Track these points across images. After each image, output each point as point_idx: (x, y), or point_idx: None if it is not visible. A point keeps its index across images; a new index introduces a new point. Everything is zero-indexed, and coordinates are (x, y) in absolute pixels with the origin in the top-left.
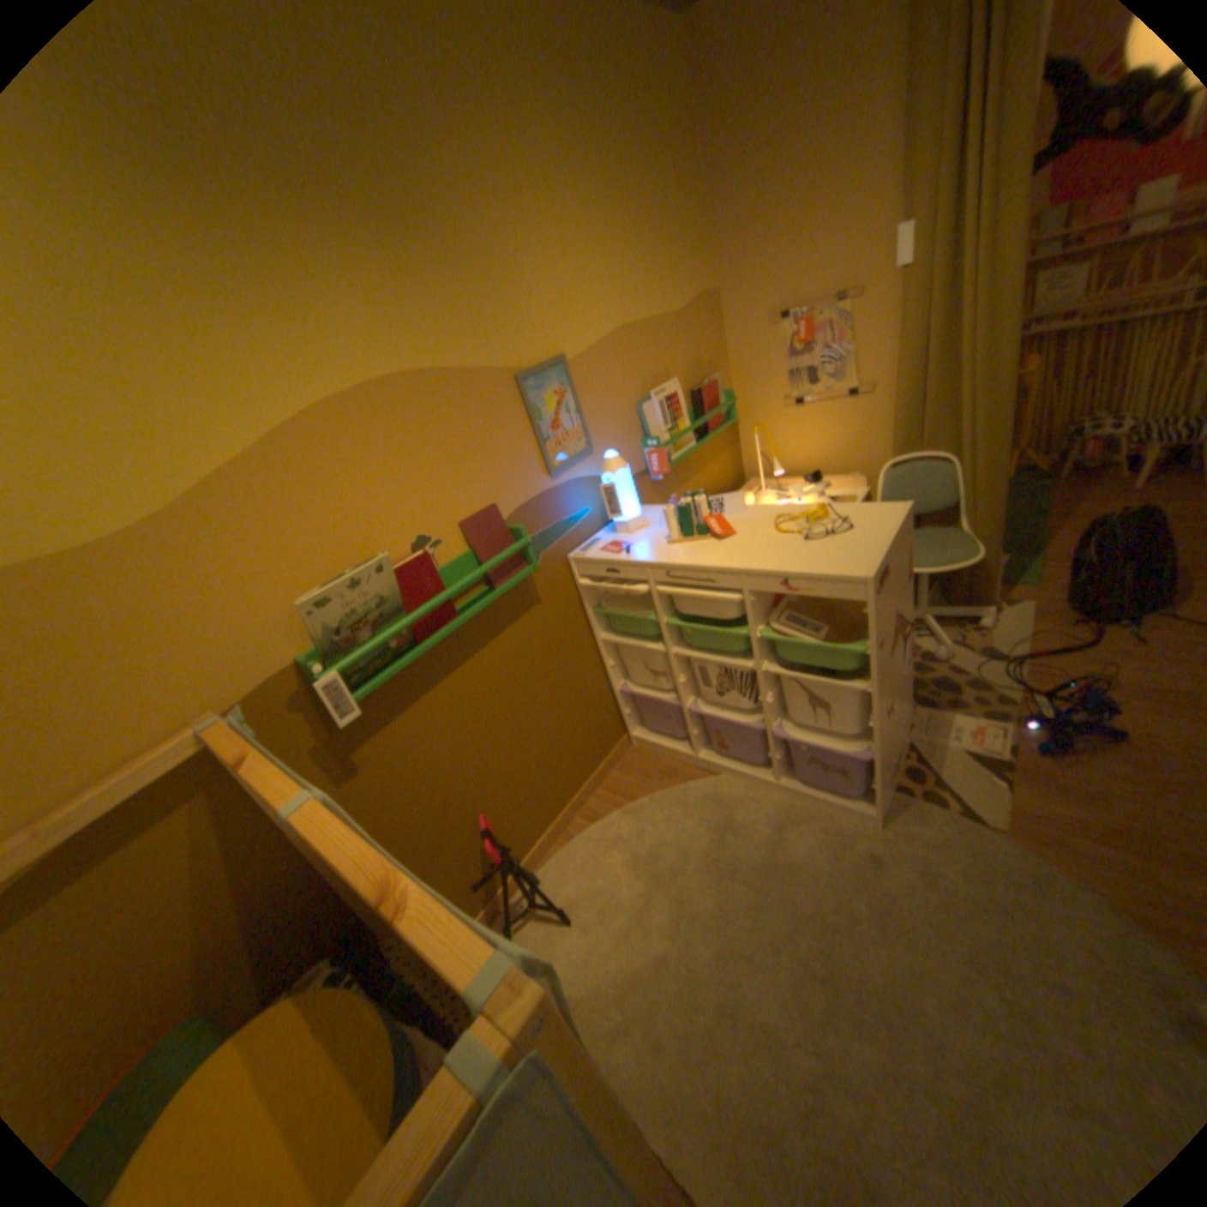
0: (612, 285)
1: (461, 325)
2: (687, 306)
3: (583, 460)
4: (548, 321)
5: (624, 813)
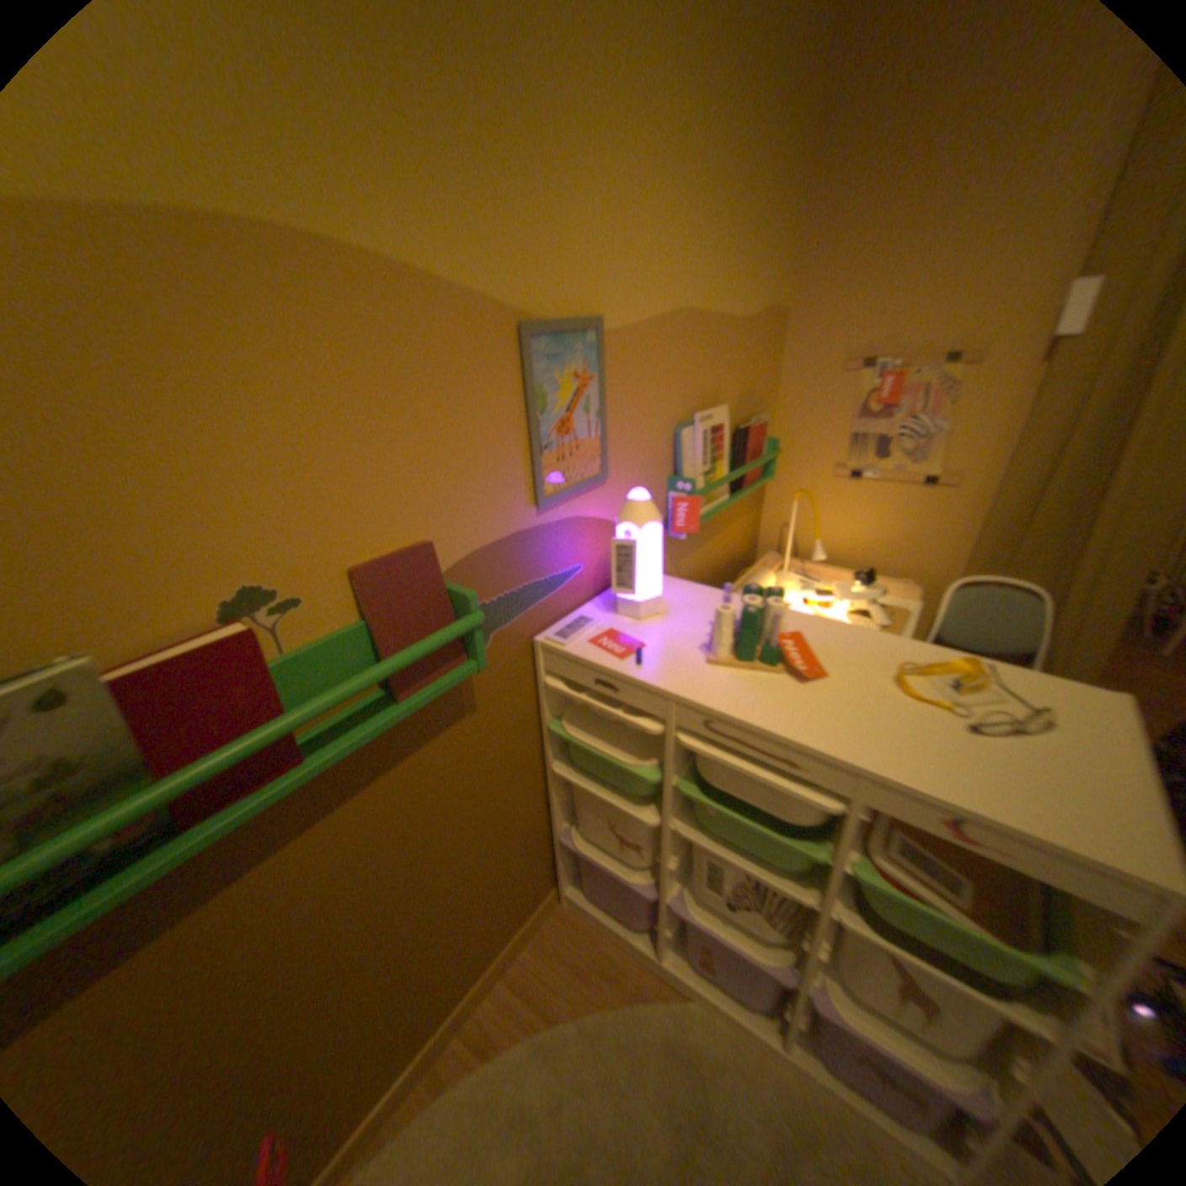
0: (689, 242)
1: (442, 185)
2: (759, 316)
3: (592, 491)
4: (594, 253)
5: (536, 1054)
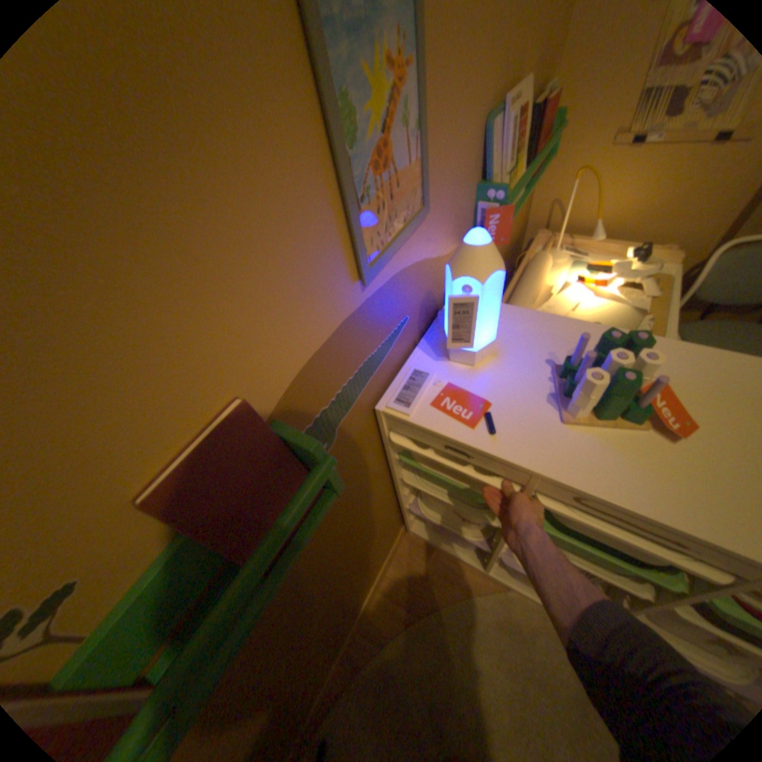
0: None
1: None
2: None
3: (413, 232)
4: None
5: (412, 639)
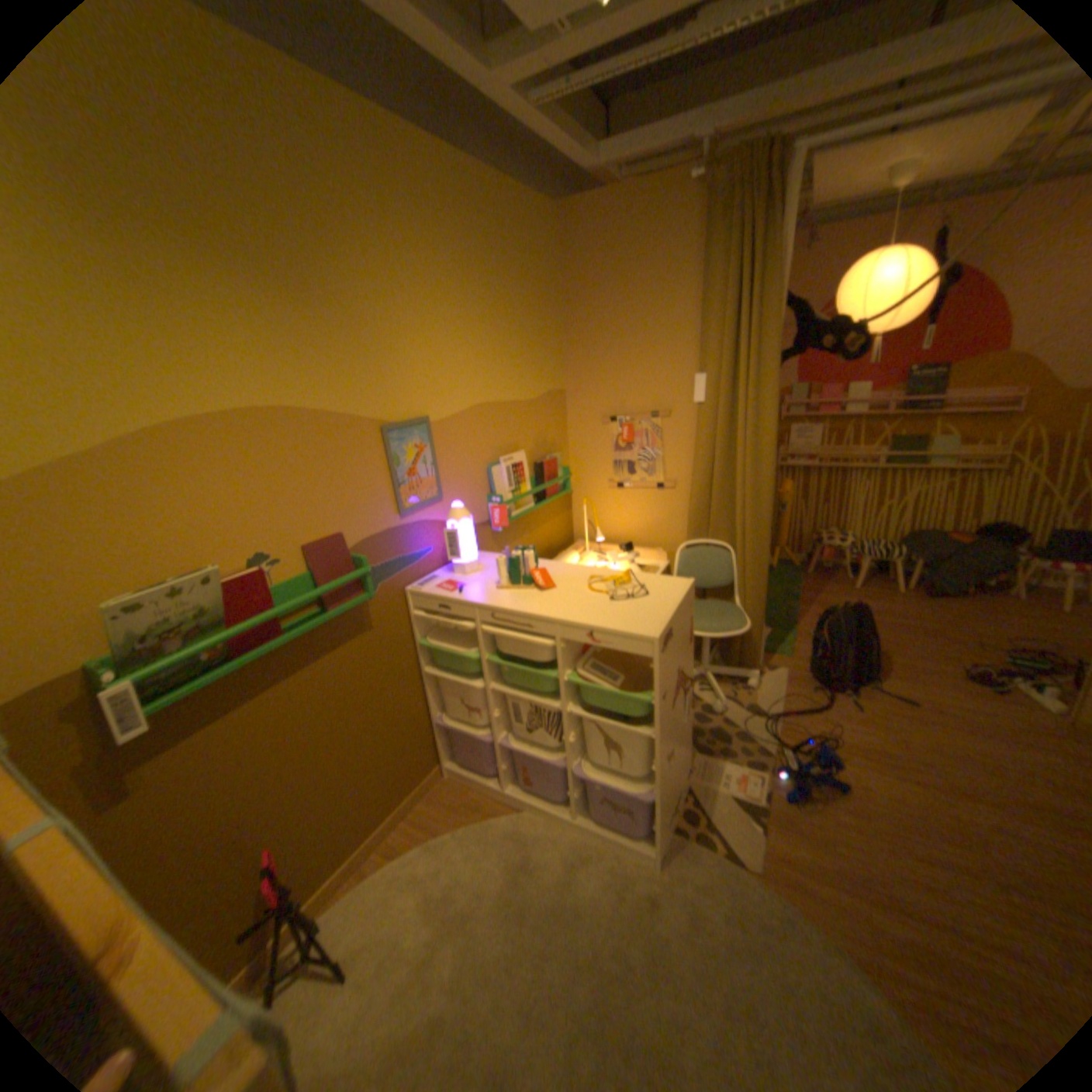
0: (479, 372)
1: (338, 379)
2: (539, 399)
3: (433, 506)
4: (419, 389)
5: (424, 852)
